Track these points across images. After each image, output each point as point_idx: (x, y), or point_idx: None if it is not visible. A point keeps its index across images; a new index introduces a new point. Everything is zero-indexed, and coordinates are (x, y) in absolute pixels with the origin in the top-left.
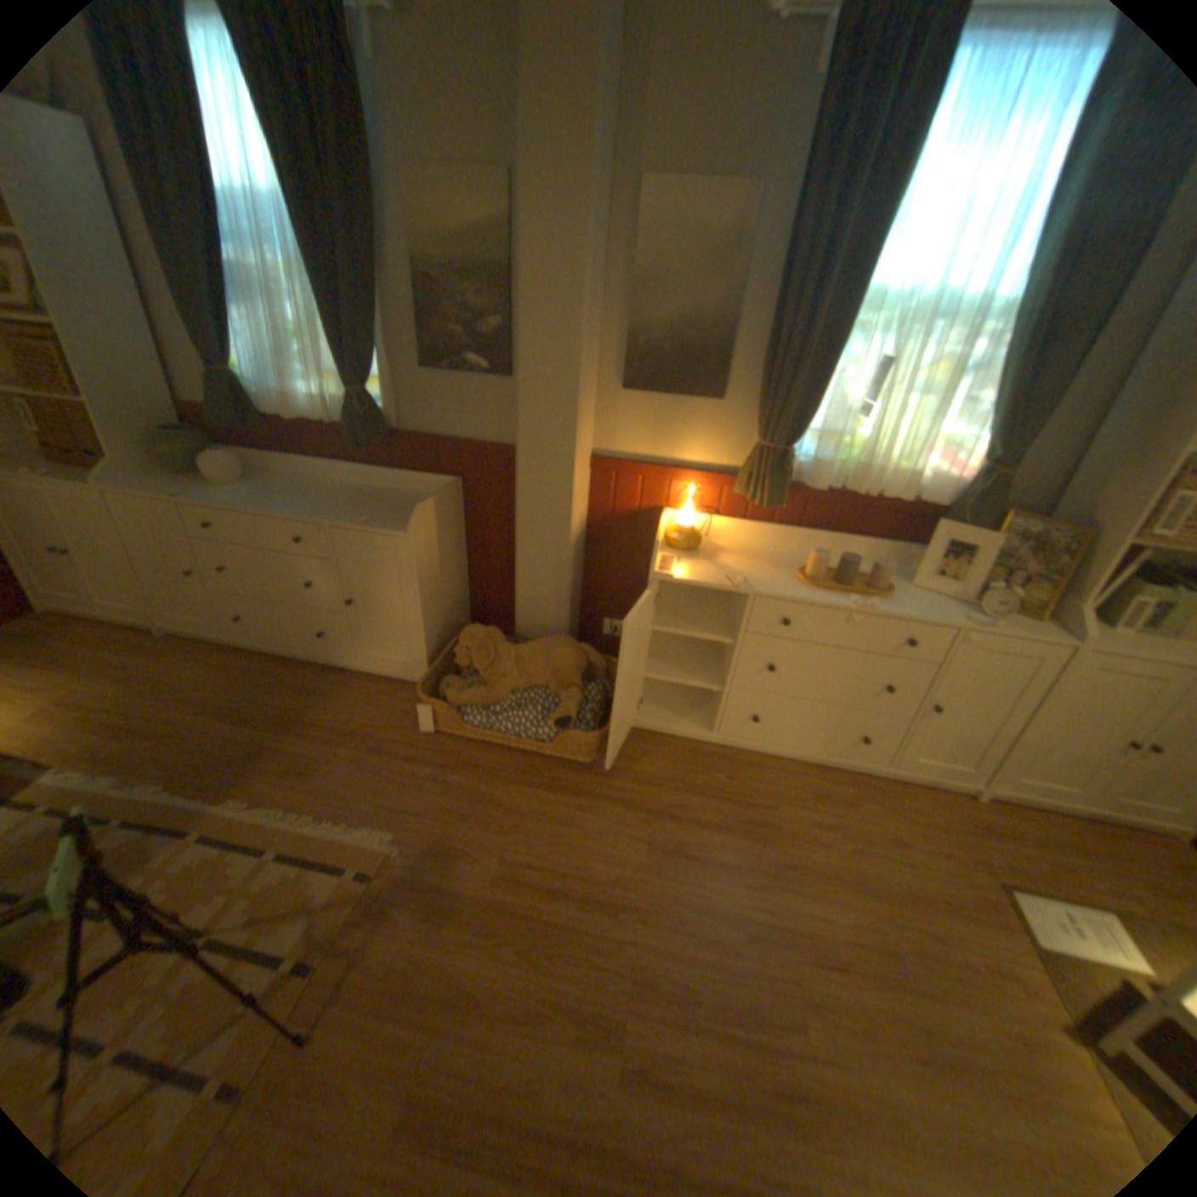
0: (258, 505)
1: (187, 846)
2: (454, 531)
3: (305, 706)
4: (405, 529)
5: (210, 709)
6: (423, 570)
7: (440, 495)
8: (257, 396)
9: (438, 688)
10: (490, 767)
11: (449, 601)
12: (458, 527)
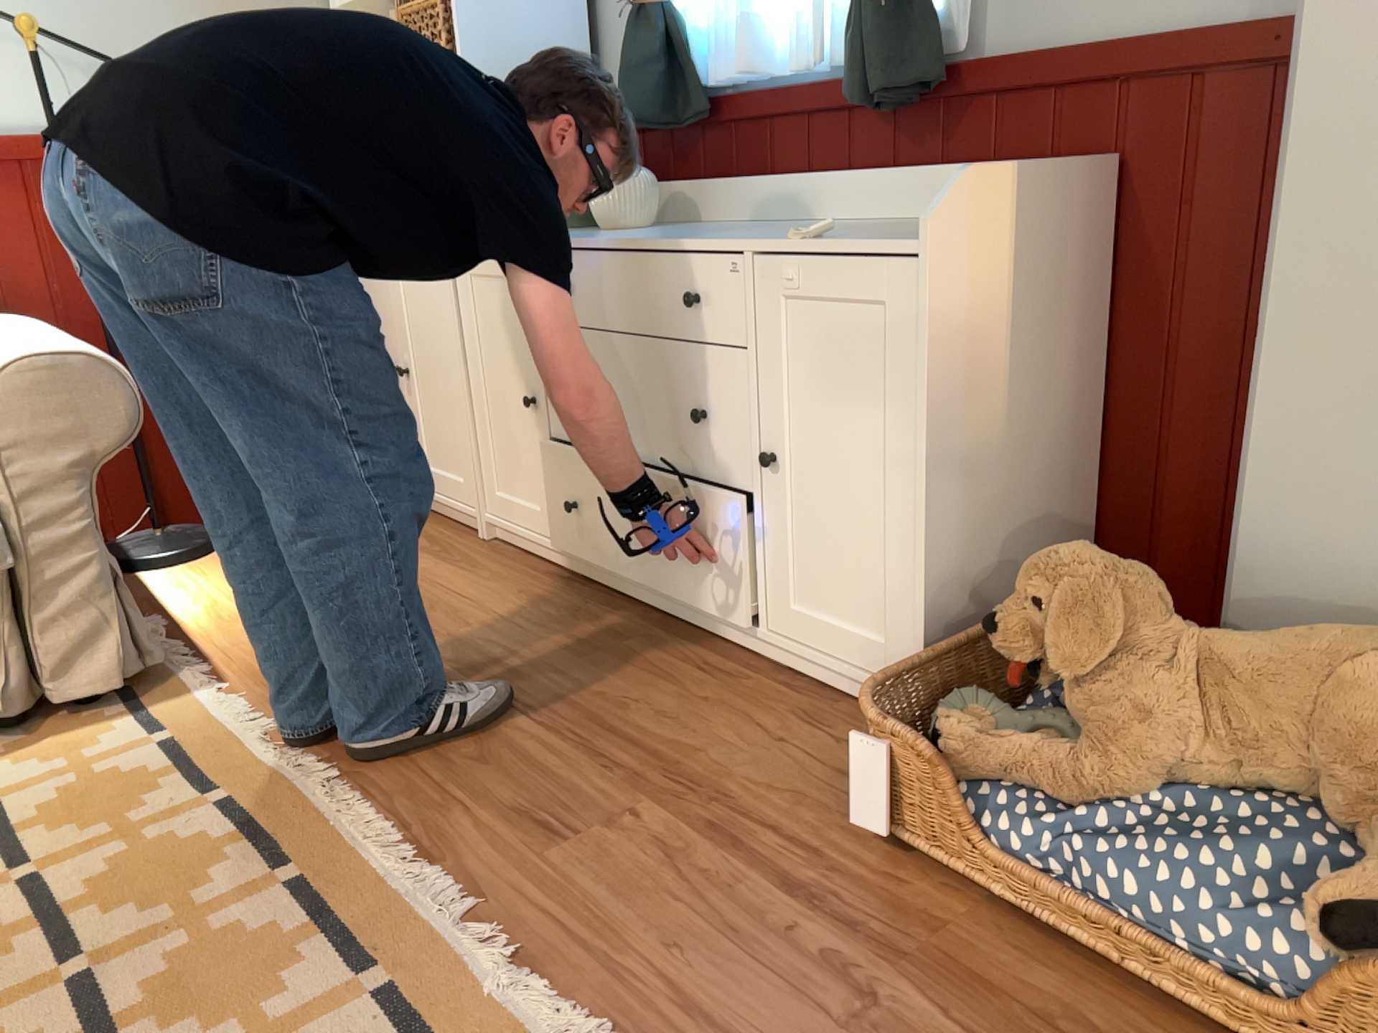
0: (648, 236)
1: (272, 881)
2: (1069, 302)
3: (634, 695)
4: (920, 237)
5: (478, 656)
6: (951, 362)
7: (1038, 171)
8: (714, 61)
9: (930, 712)
10: (1034, 1008)
11: (1024, 501)
12: (1086, 299)
